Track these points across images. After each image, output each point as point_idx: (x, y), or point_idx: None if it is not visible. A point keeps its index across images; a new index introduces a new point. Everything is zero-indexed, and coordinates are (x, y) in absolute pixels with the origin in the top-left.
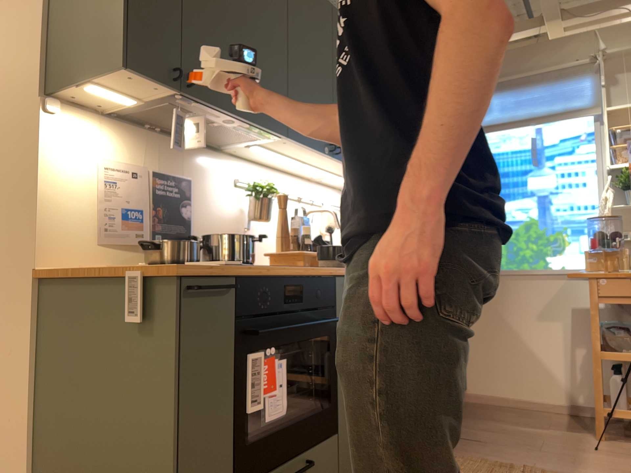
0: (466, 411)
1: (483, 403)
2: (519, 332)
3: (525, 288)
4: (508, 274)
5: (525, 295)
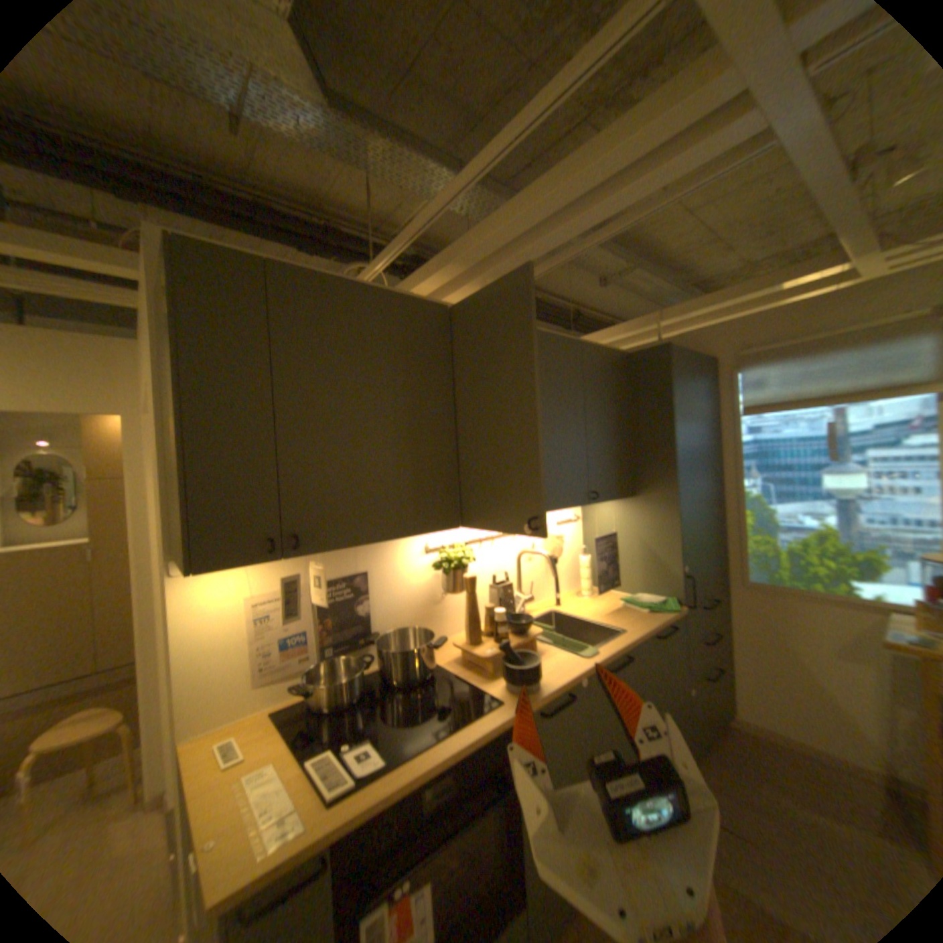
0: (733, 754)
1: (757, 736)
2: (808, 667)
3: (818, 615)
4: (792, 593)
5: (818, 624)
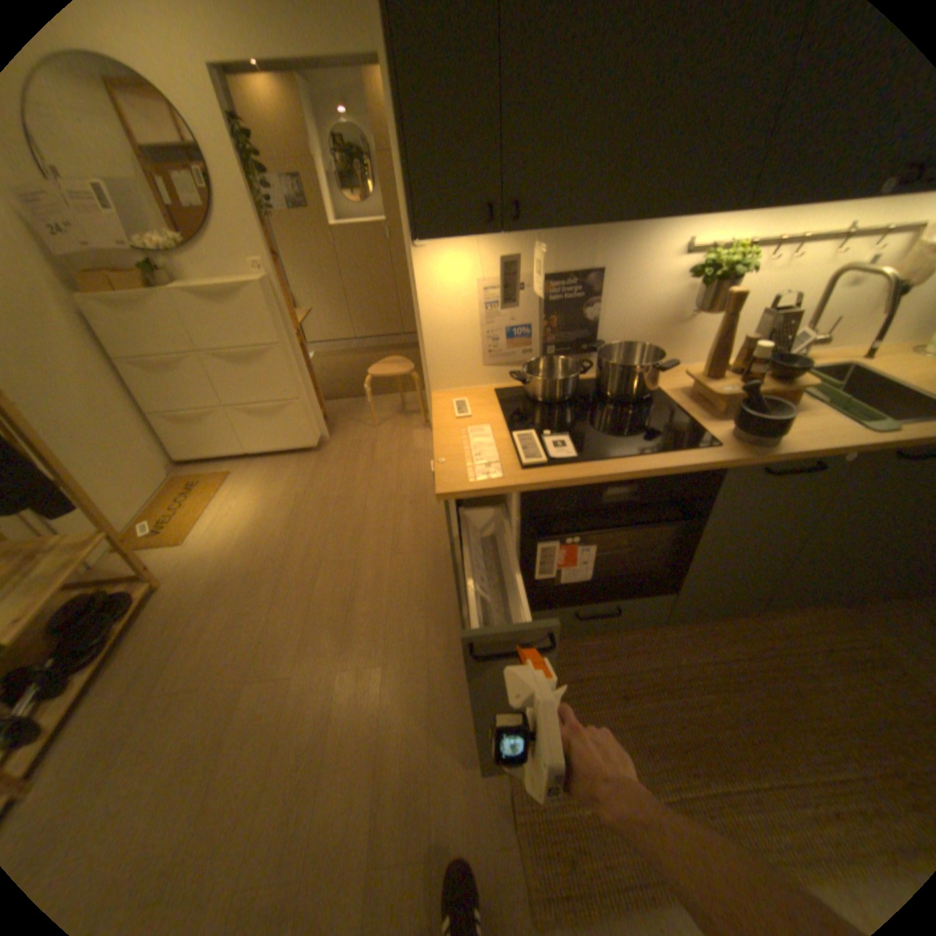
0: None
1: None
2: None
3: None
4: None
5: None
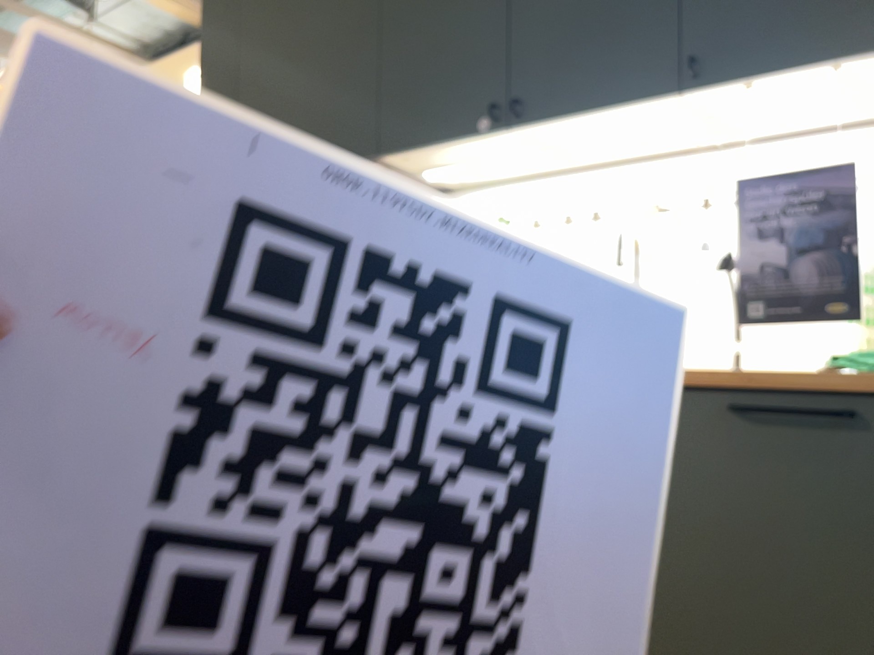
0: None
1: None
2: None
3: None
4: None
5: None
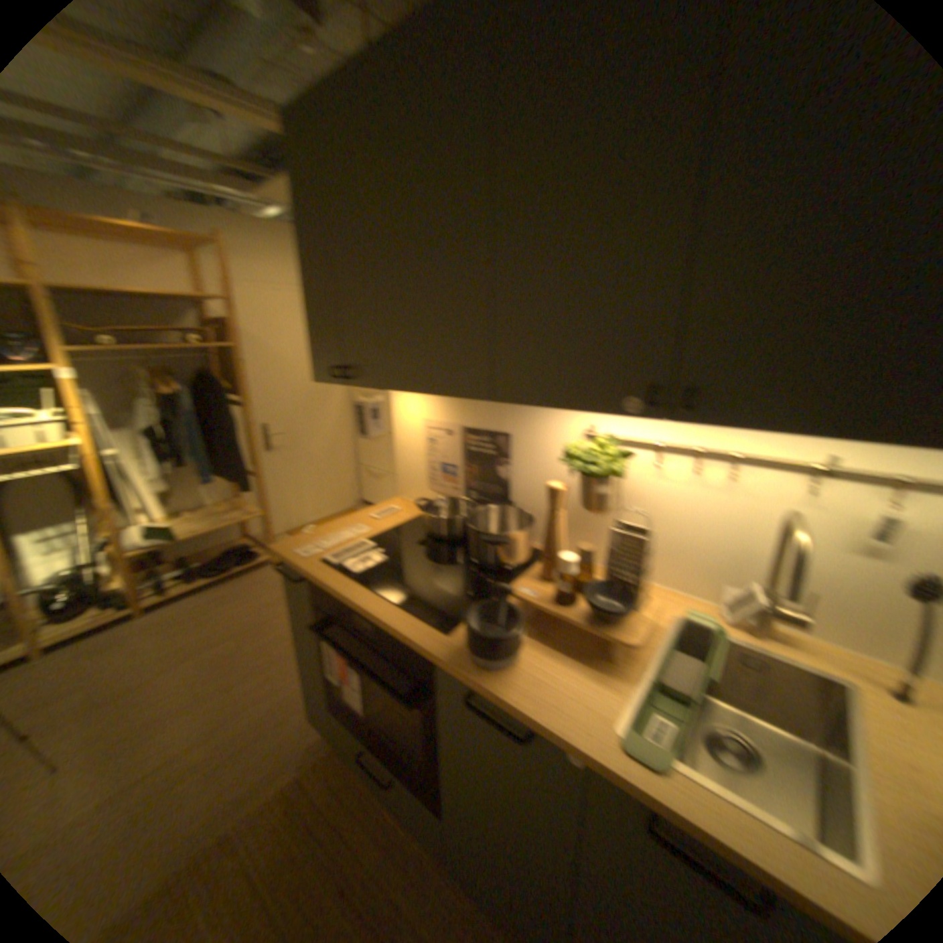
0: None
1: None
2: None
3: None
4: None
5: None
